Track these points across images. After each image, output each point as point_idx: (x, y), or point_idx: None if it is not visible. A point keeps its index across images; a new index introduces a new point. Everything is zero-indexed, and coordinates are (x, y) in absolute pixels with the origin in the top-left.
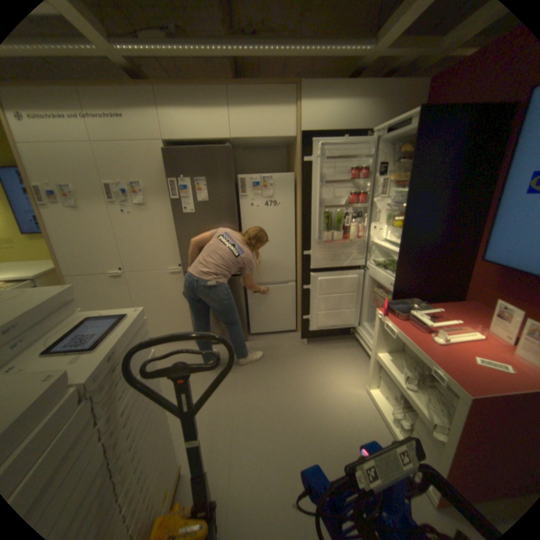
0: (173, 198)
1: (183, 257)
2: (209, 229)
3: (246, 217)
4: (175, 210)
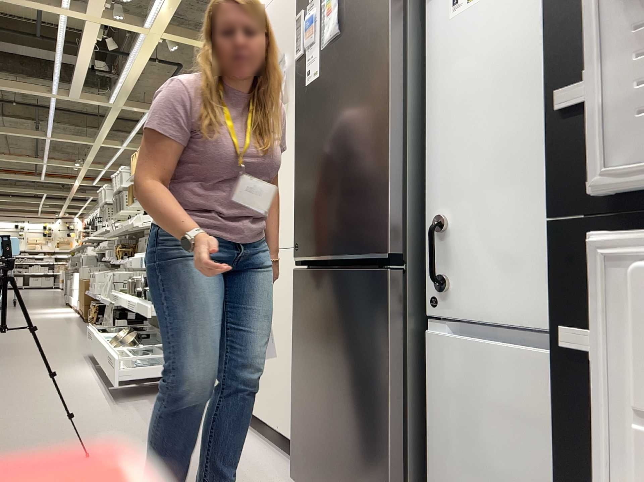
0: (298, 58)
1: (297, 202)
2: (335, 114)
3: (440, 53)
4: (298, 84)
